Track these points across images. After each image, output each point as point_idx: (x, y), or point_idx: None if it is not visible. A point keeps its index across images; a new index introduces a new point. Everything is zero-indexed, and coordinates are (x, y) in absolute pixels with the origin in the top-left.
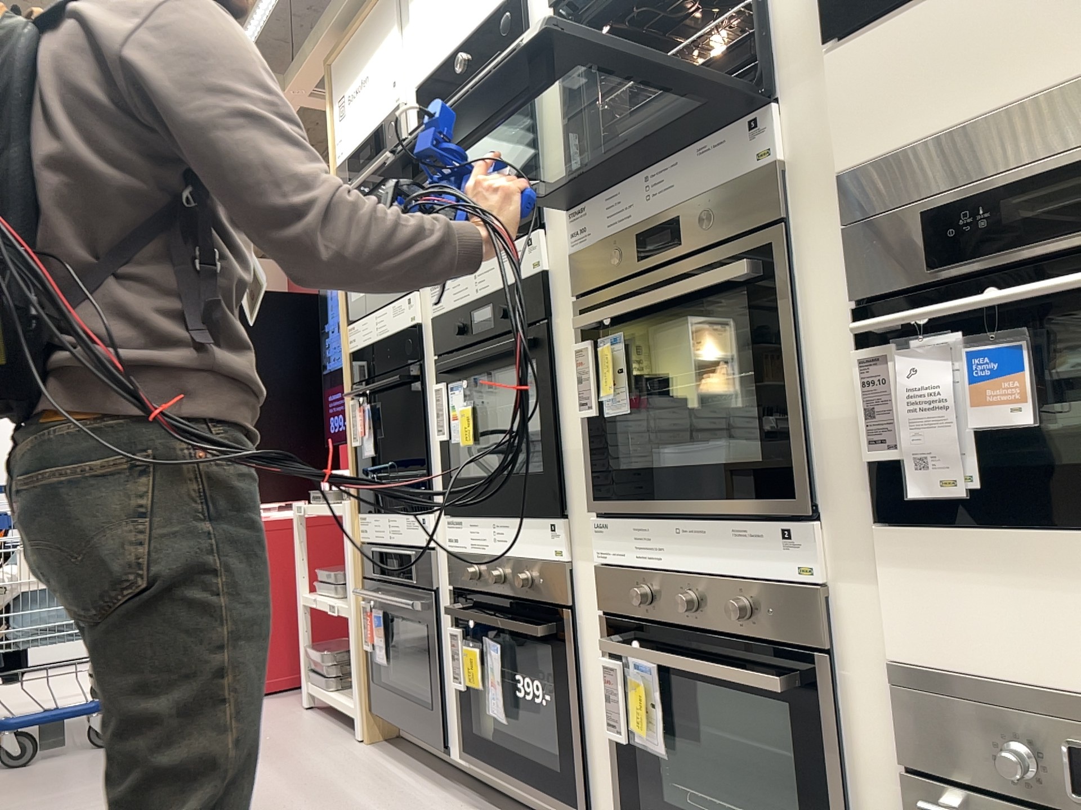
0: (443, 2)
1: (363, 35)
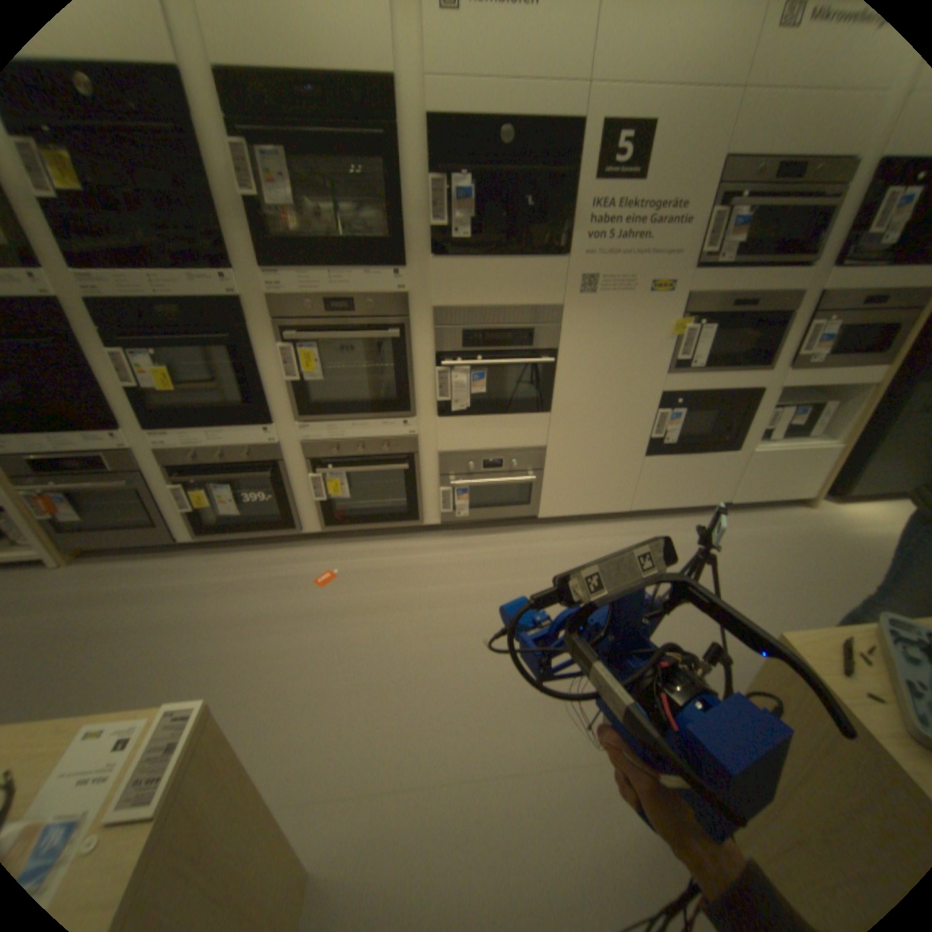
0: None
1: None
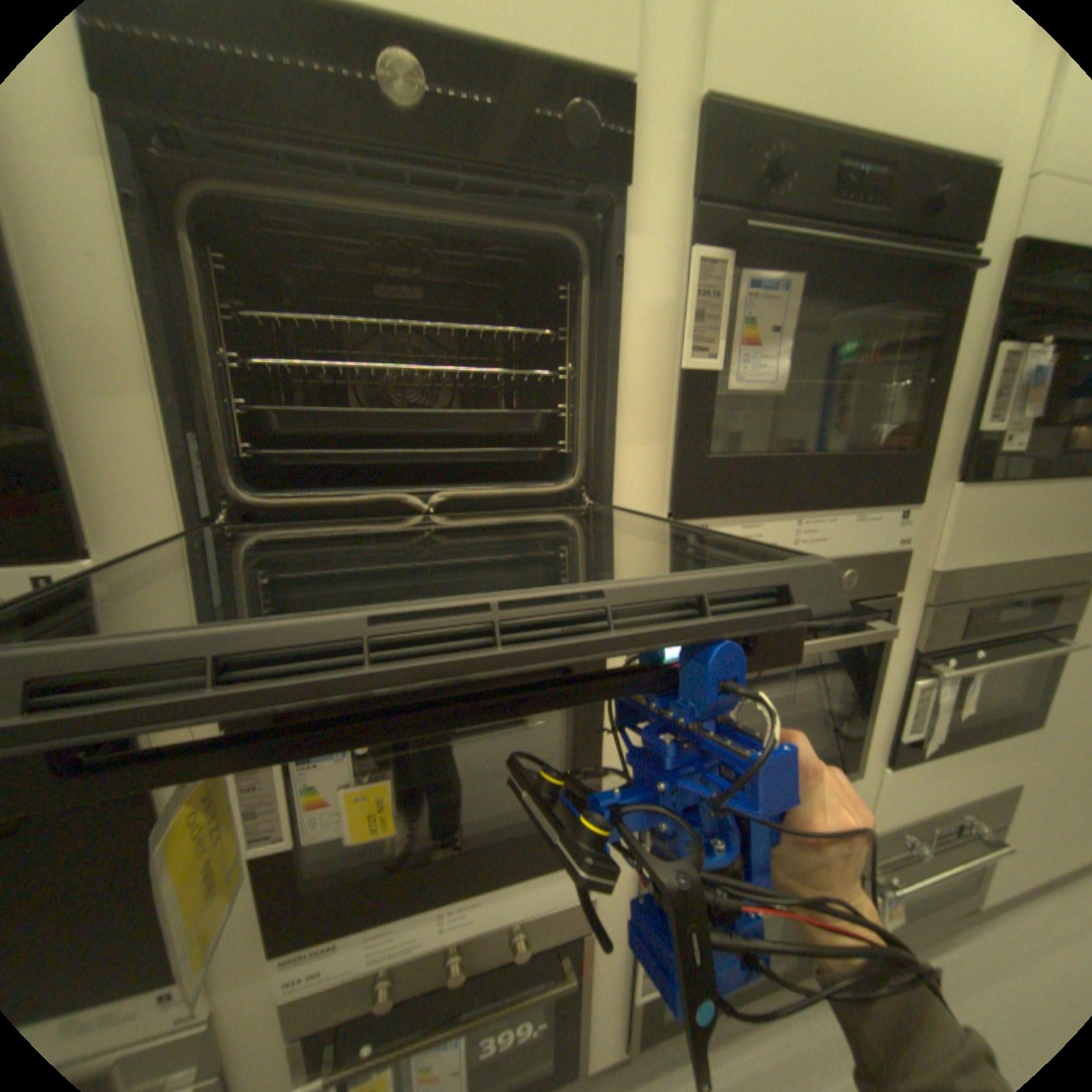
0: None
1: None
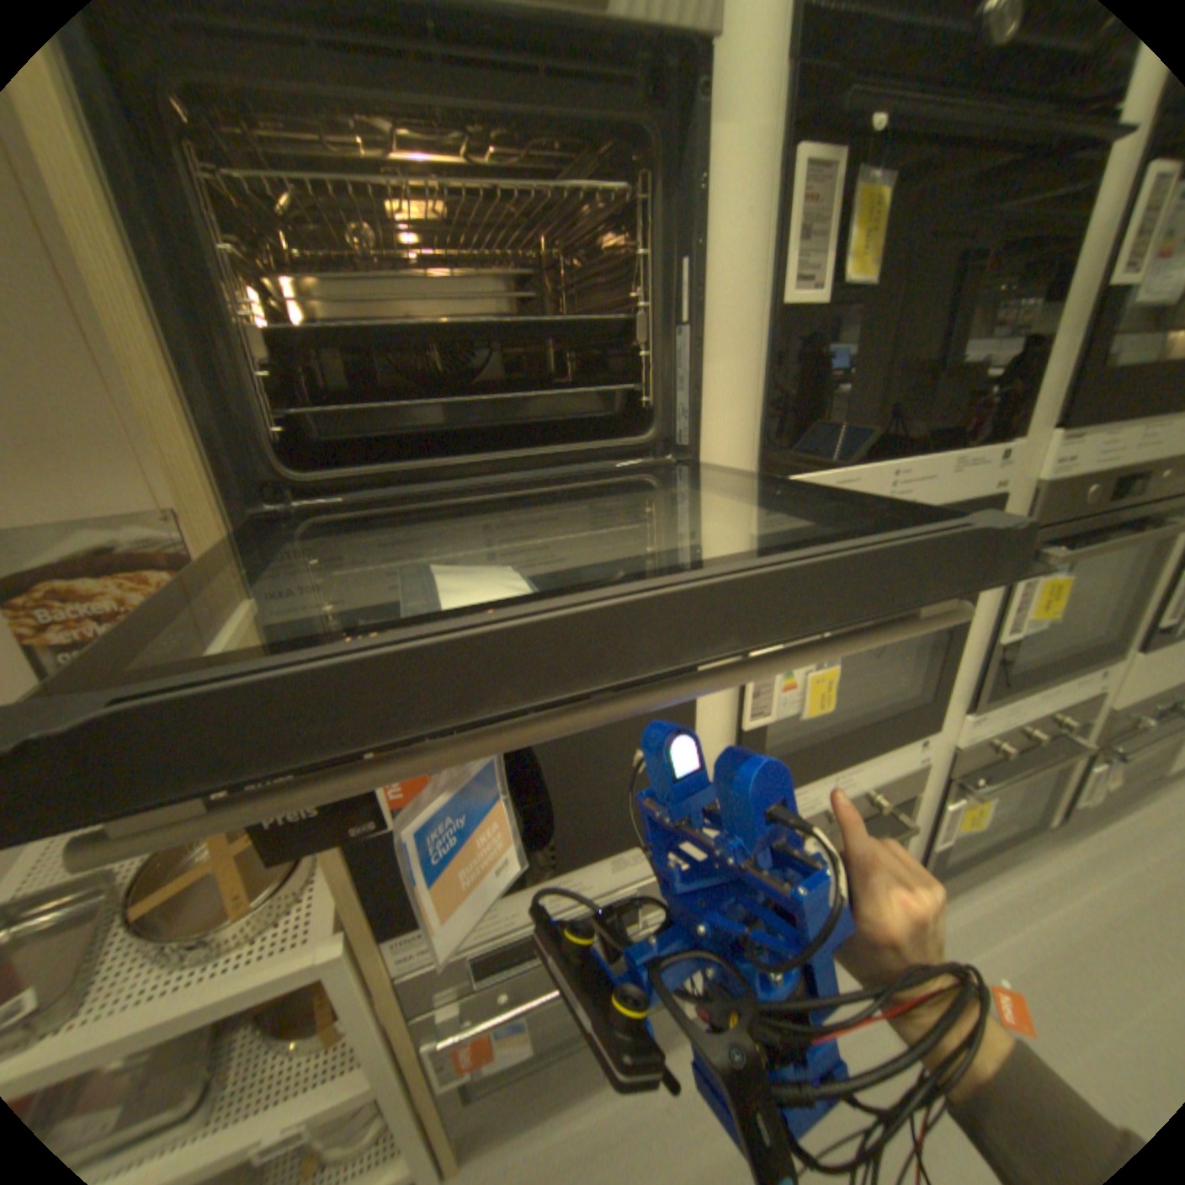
0: None
1: None
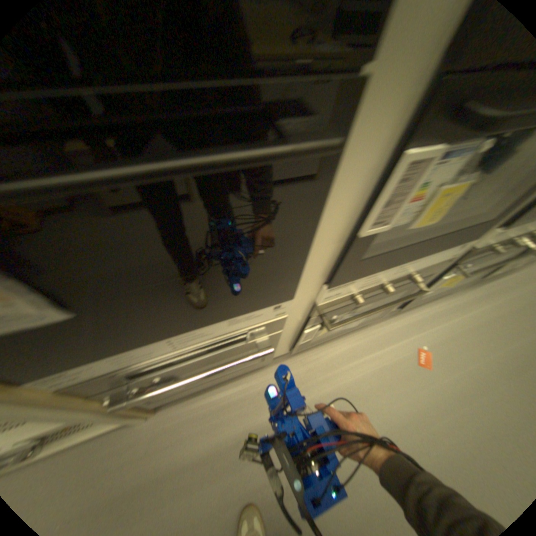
0: None
1: None
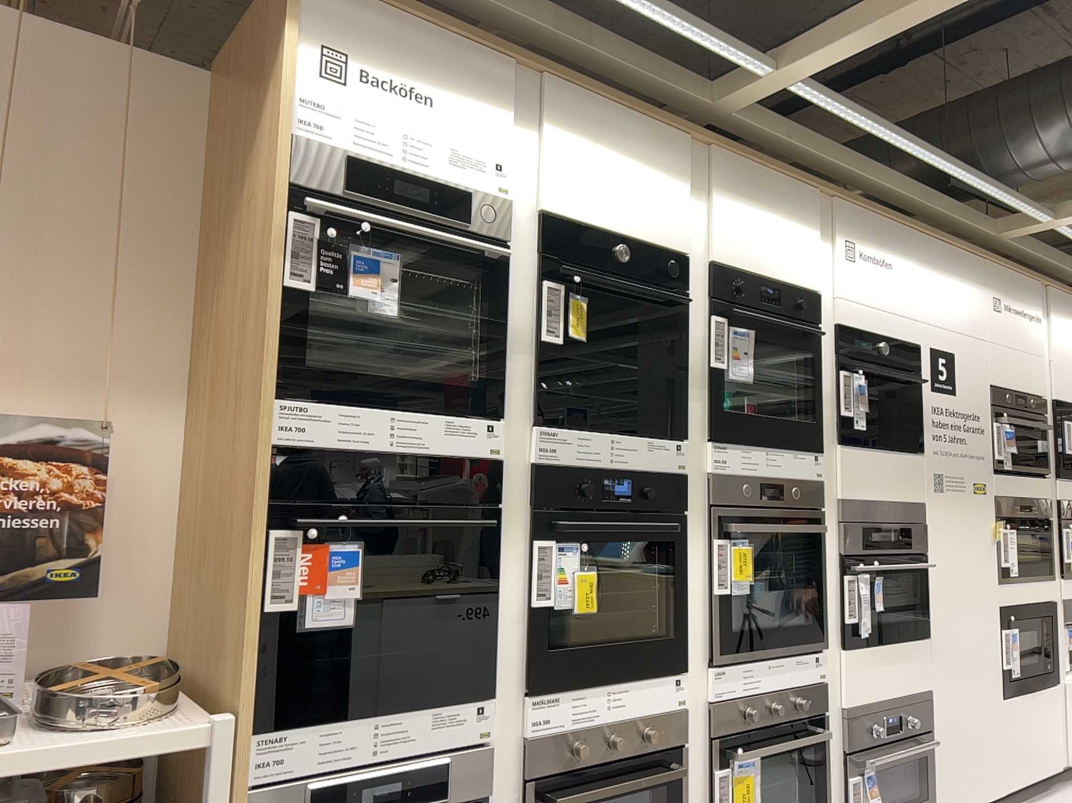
0: (603, 175)
1: (433, 41)
